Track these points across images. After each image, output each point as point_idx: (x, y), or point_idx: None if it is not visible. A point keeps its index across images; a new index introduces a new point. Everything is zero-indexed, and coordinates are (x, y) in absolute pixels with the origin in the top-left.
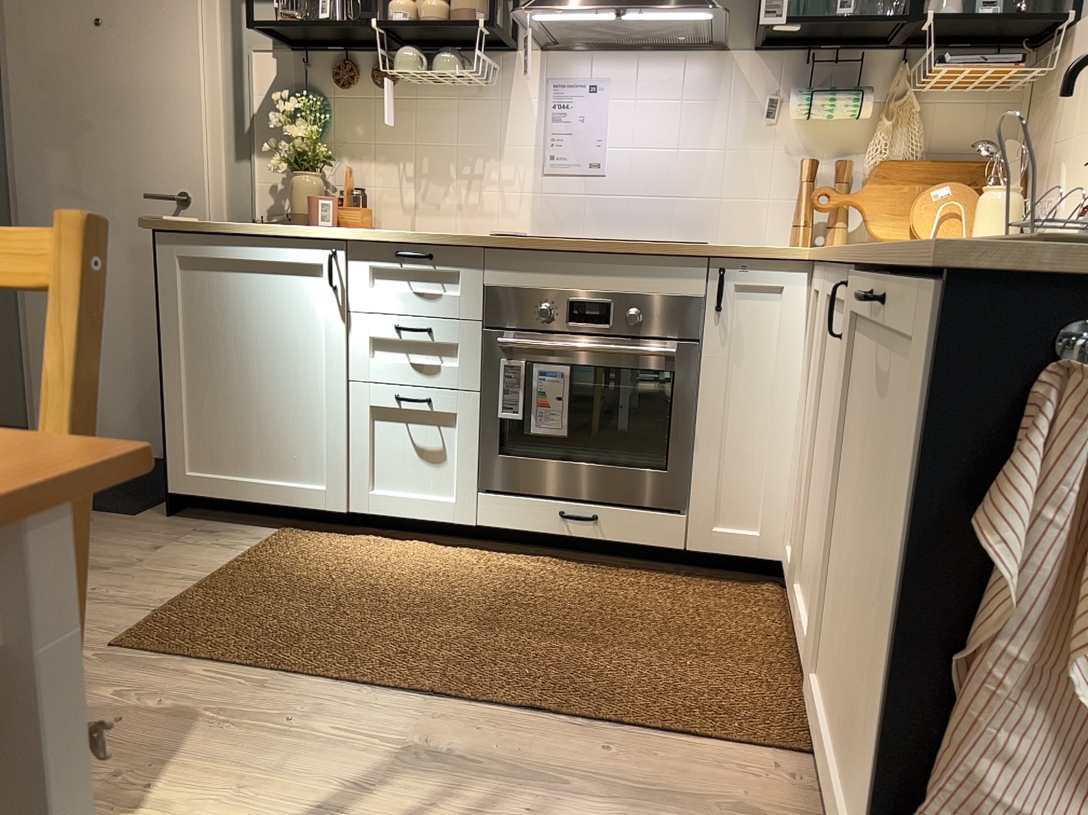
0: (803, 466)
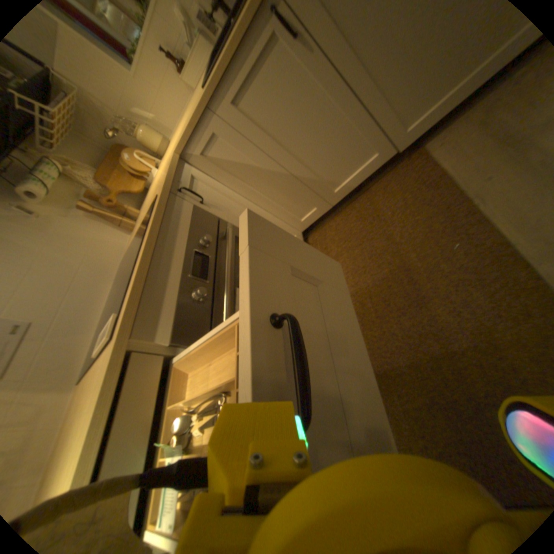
0: (277, 198)
